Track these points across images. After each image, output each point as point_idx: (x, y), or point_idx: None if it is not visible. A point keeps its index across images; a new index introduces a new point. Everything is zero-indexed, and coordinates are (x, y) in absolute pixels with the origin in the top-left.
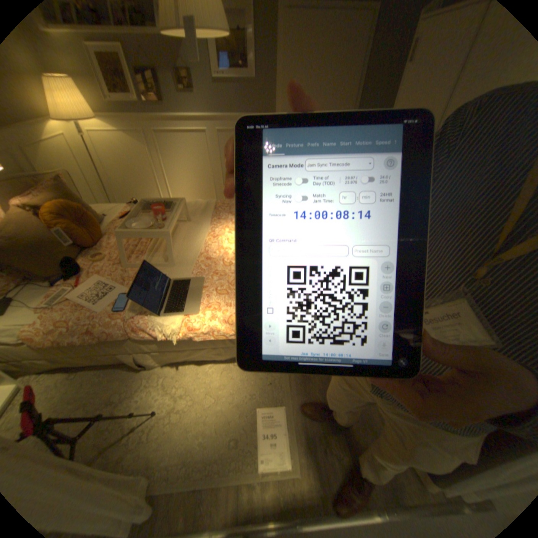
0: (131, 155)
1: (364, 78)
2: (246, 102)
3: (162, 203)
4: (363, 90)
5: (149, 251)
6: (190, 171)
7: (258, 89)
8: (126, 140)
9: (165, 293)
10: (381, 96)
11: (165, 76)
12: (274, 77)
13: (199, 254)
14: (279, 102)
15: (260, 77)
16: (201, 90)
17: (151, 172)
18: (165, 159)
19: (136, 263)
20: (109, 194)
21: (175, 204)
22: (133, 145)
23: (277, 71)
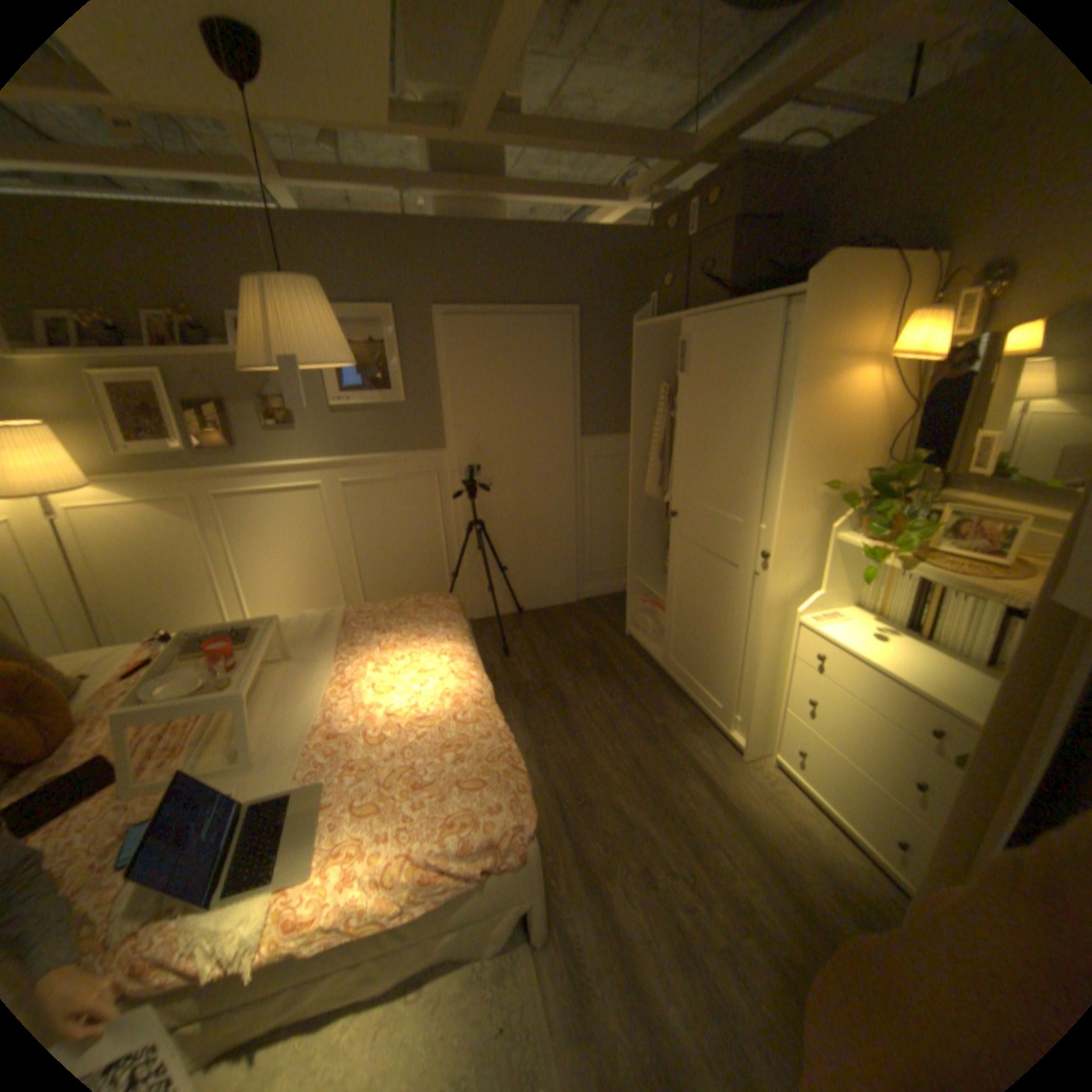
0: (162, 541)
1: (579, 391)
2: (392, 435)
3: (227, 631)
4: (582, 407)
5: (191, 744)
6: (289, 558)
7: (412, 416)
8: (154, 516)
9: (227, 842)
10: (611, 412)
11: (242, 409)
12: (438, 399)
13: (311, 729)
14: (451, 431)
15: (414, 400)
16: (311, 424)
17: (203, 569)
18: (236, 541)
19: (155, 778)
20: (99, 624)
21: (256, 631)
22: (167, 523)
23: (442, 390)
